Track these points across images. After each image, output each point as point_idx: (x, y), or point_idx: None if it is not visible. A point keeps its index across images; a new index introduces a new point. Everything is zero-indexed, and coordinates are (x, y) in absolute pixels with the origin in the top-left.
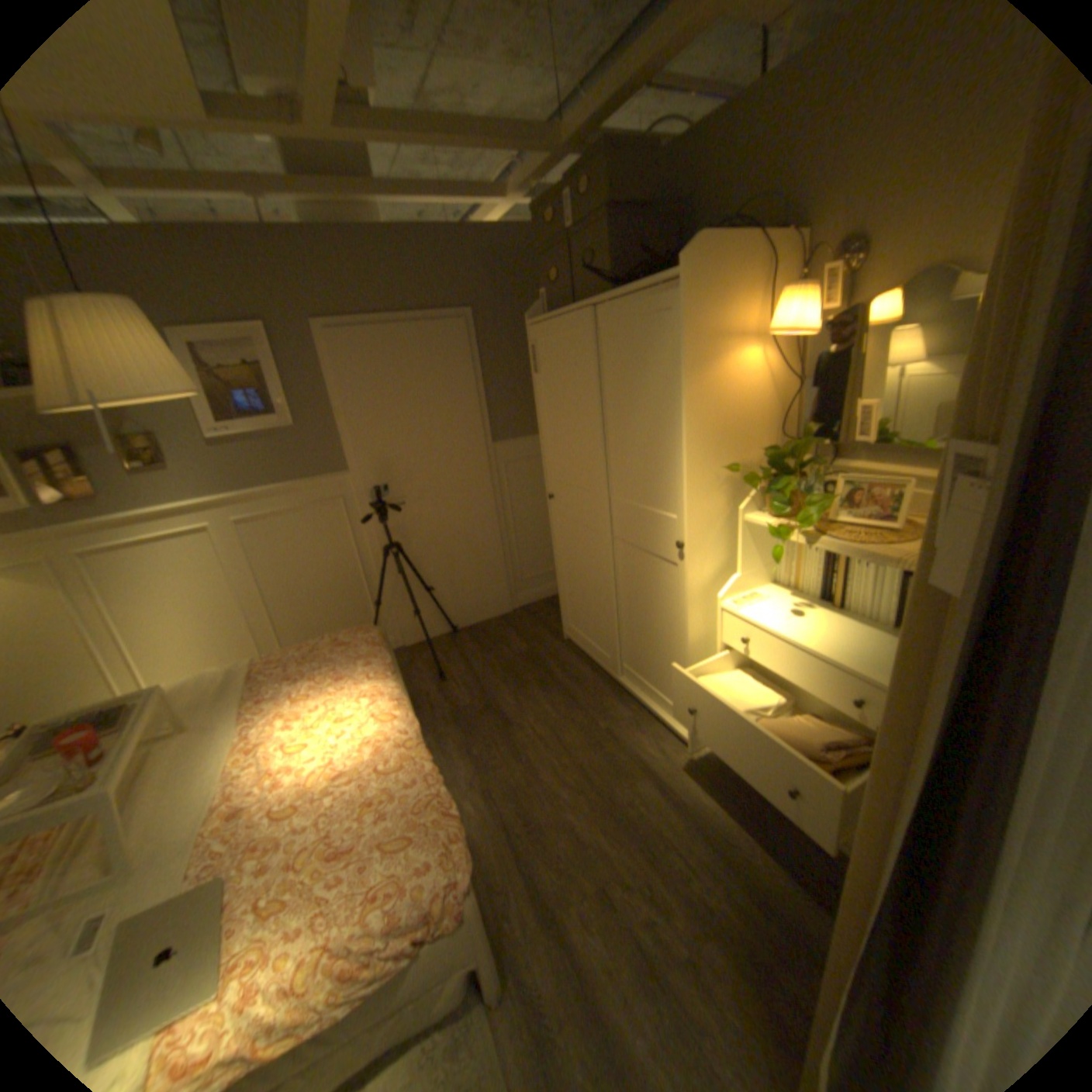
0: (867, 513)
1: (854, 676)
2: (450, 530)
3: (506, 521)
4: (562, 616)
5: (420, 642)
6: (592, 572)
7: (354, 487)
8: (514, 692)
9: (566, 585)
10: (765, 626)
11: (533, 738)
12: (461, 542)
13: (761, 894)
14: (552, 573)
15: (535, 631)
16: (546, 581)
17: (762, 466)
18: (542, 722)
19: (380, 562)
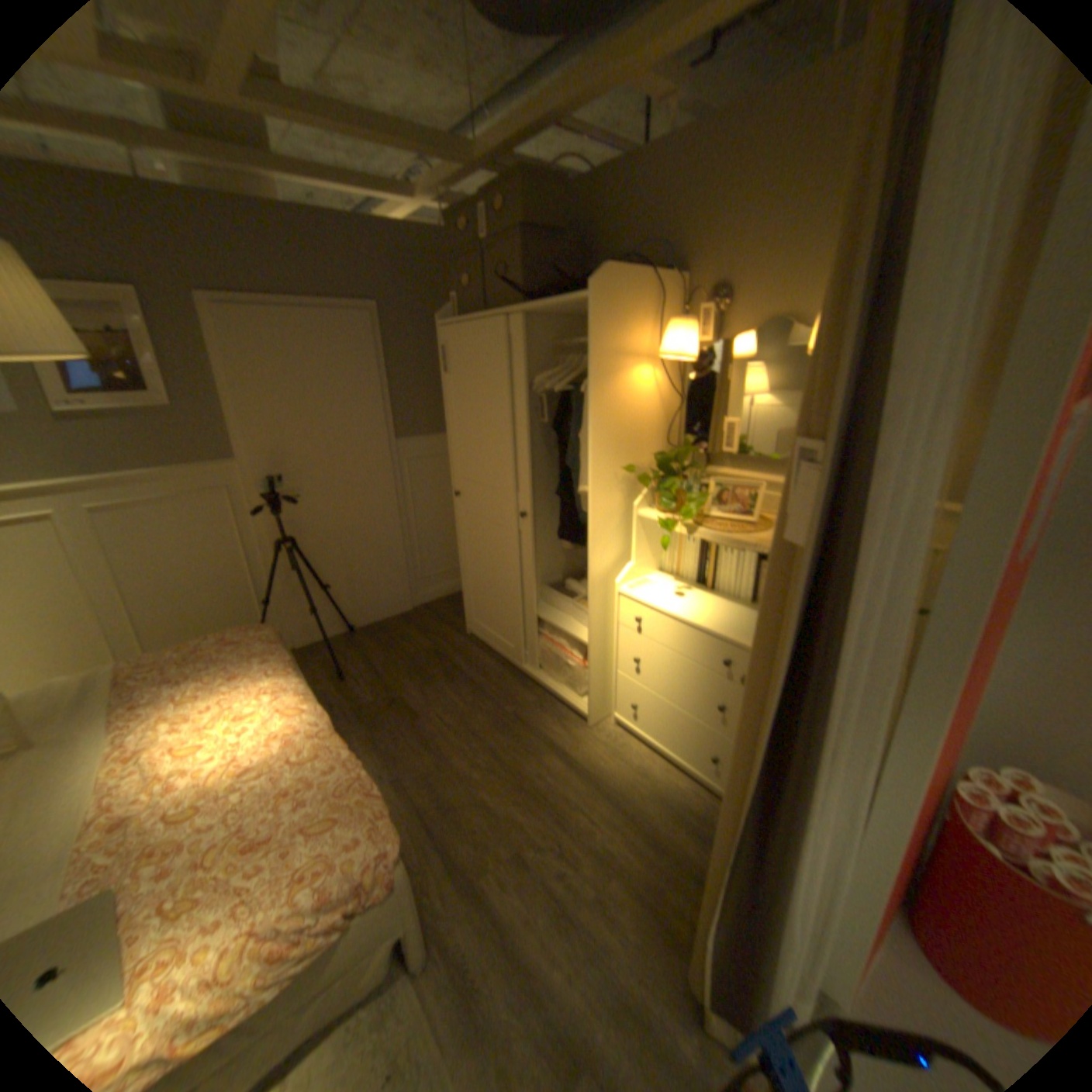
0: (731, 509)
1: (723, 640)
2: (349, 525)
3: (408, 518)
4: (466, 610)
5: (313, 643)
6: (498, 565)
7: (242, 476)
8: (419, 686)
9: (471, 579)
10: (654, 605)
11: (442, 726)
12: (360, 538)
13: (651, 834)
14: (453, 571)
15: (438, 627)
16: (447, 578)
17: (650, 469)
18: (449, 711)
19: (269, 558)
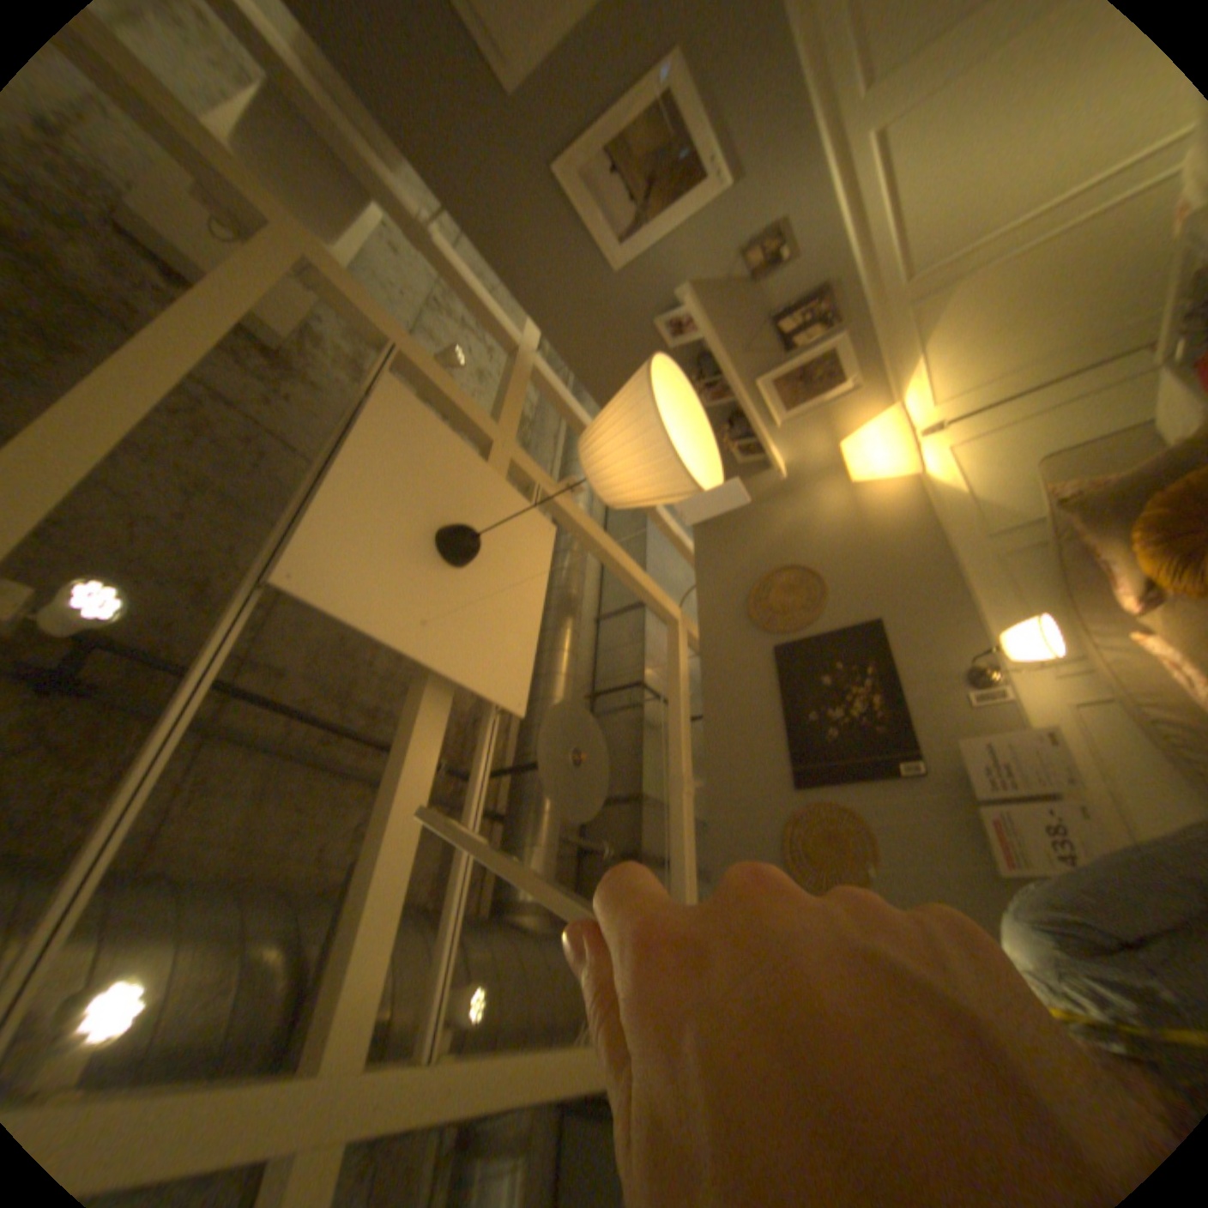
0: None
1: None
2: None
3: None
4: None
5: None
6: None
7: None
8: None
9: None
10: None
11: None
12: None
13: None
14: None
15: None
16: None
17: None
18: None
19: None
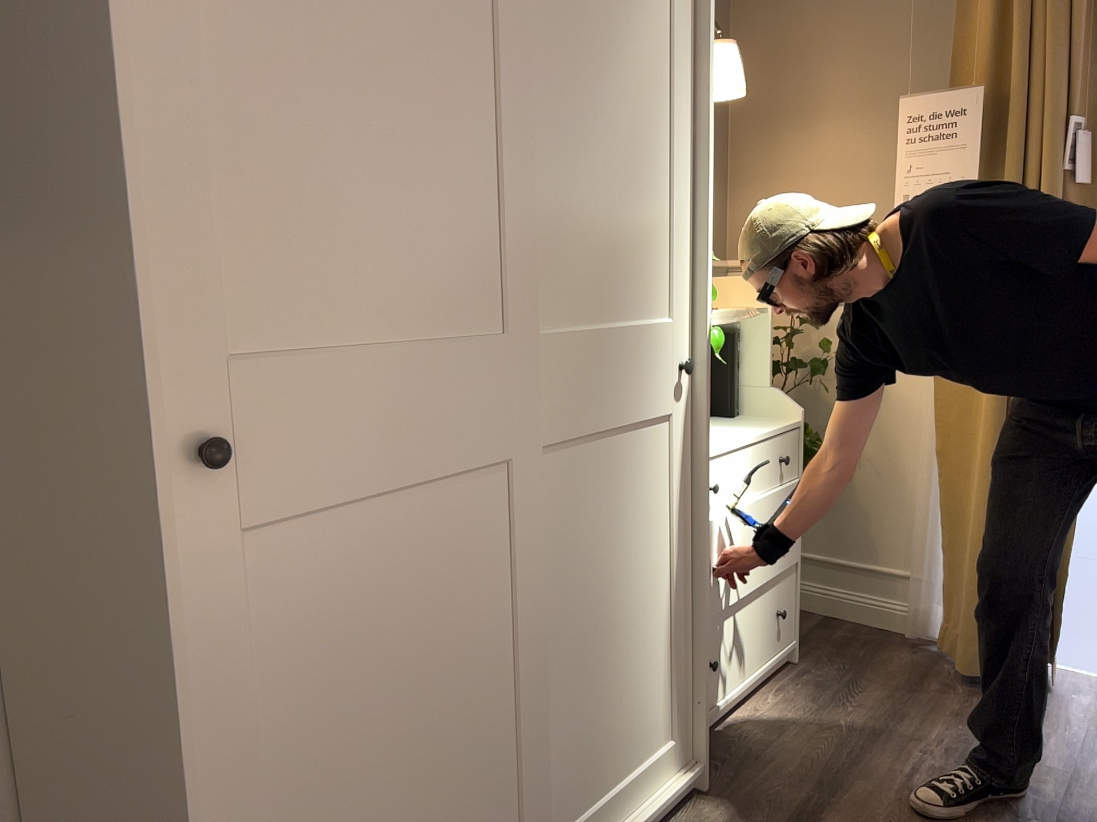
0: None
1: (777, 434)
2: None
3: None
4: None
5: None
6: (461, 632)
7: None
8: None
9: None
10: (717, 450)
11: None
12: None
13: (880, 721)
14: None
15: None
16: None
17: None
18: None
19: None
